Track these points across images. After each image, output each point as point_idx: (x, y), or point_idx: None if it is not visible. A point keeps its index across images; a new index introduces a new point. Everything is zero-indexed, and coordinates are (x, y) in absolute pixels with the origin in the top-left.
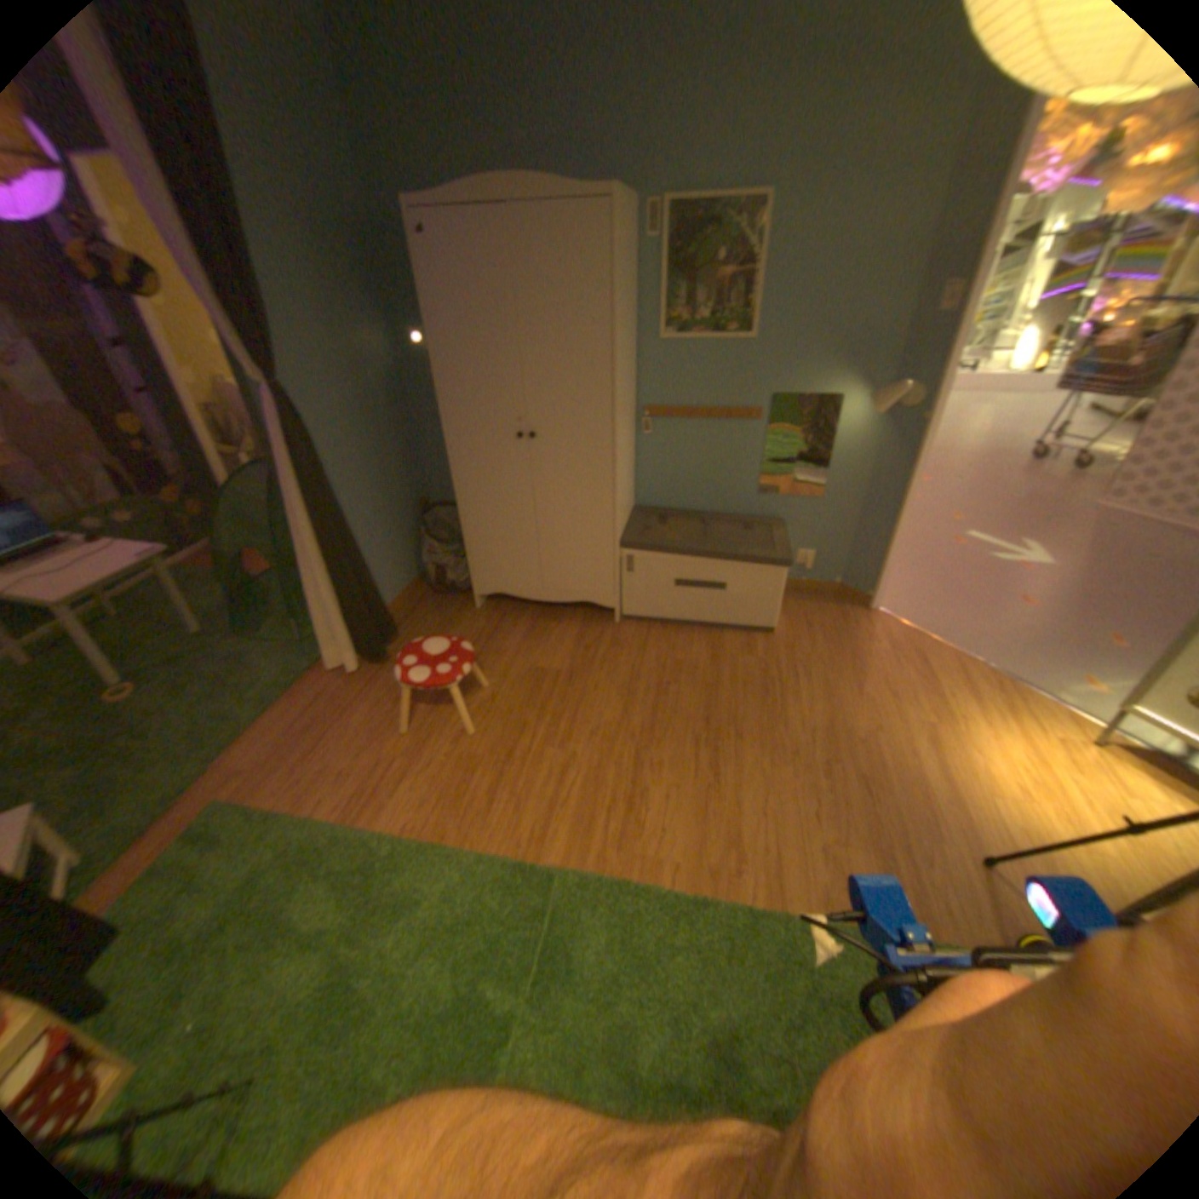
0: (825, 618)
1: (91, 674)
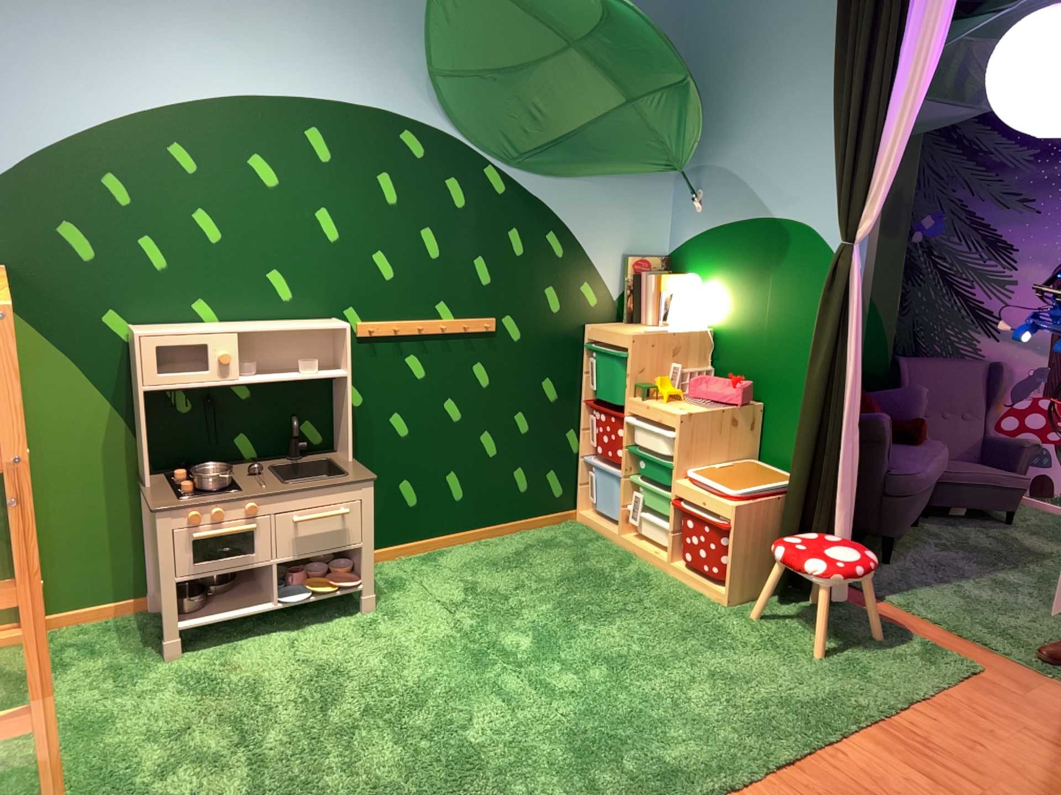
0: None
1: None
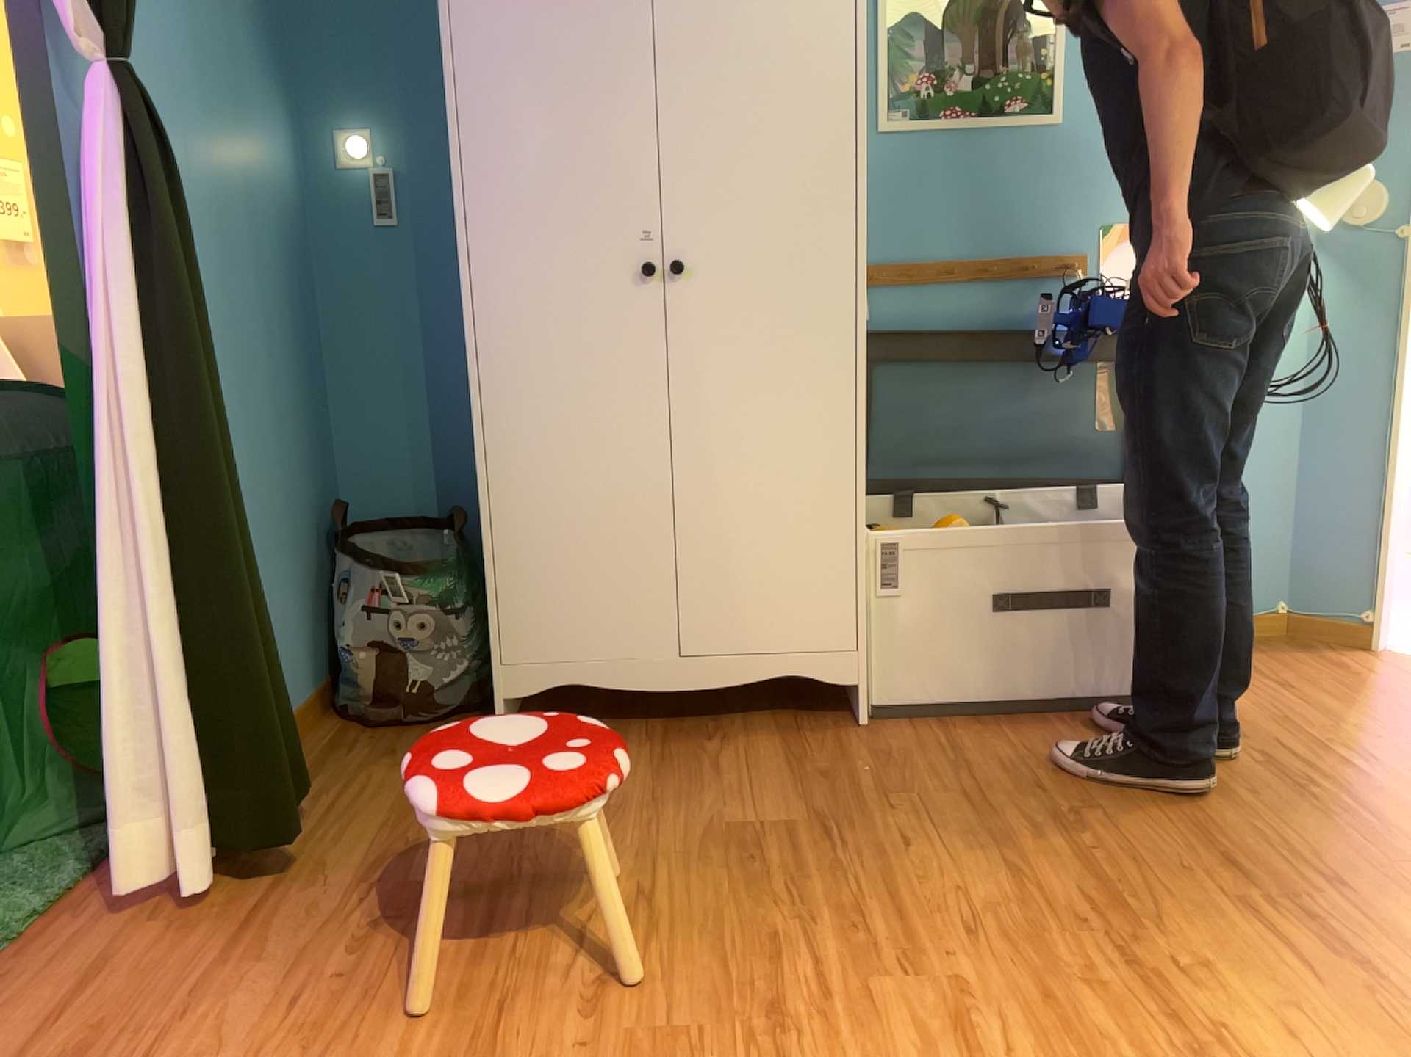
0: (1302, 674)
1: None
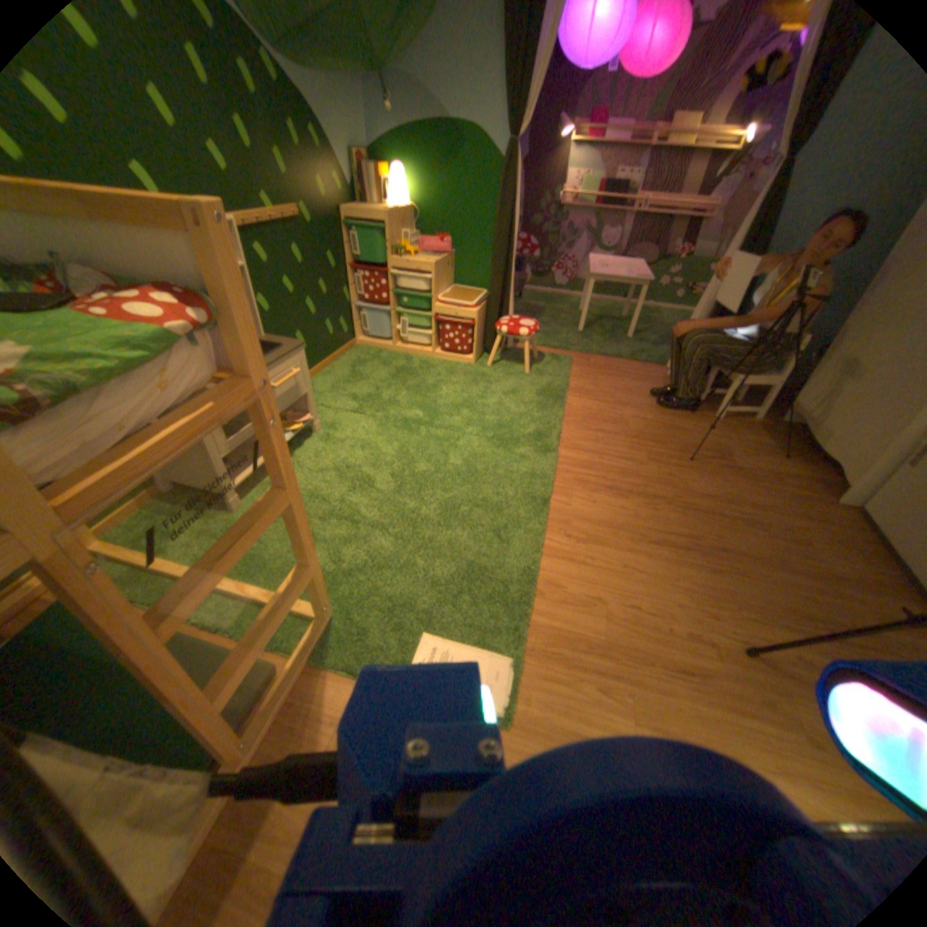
0: None
1: (624, 320)
